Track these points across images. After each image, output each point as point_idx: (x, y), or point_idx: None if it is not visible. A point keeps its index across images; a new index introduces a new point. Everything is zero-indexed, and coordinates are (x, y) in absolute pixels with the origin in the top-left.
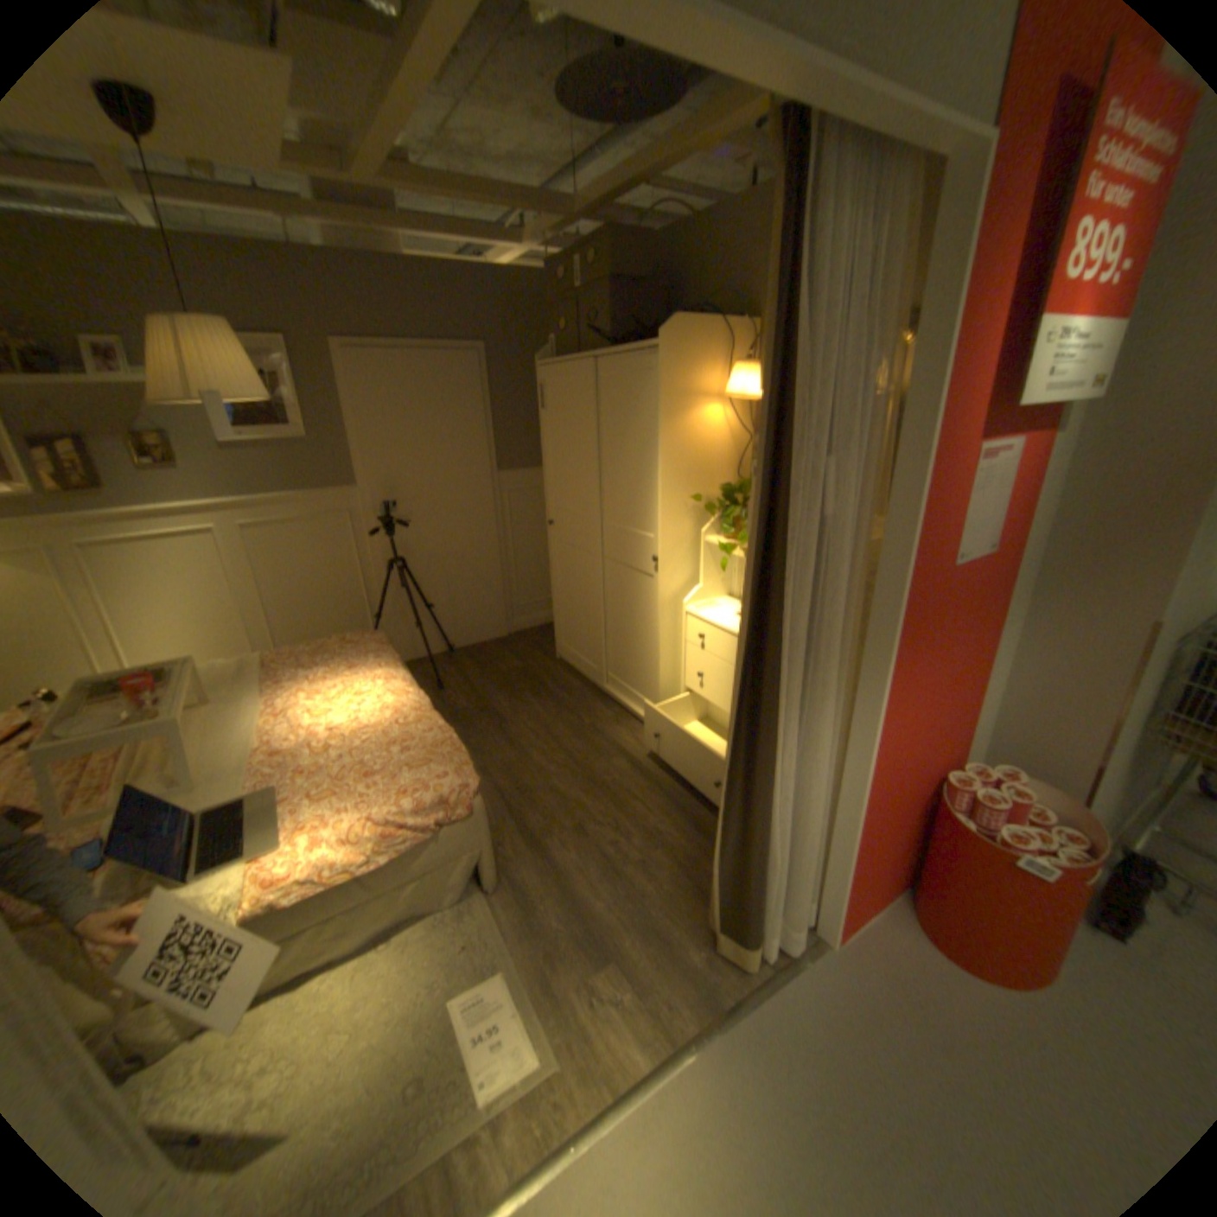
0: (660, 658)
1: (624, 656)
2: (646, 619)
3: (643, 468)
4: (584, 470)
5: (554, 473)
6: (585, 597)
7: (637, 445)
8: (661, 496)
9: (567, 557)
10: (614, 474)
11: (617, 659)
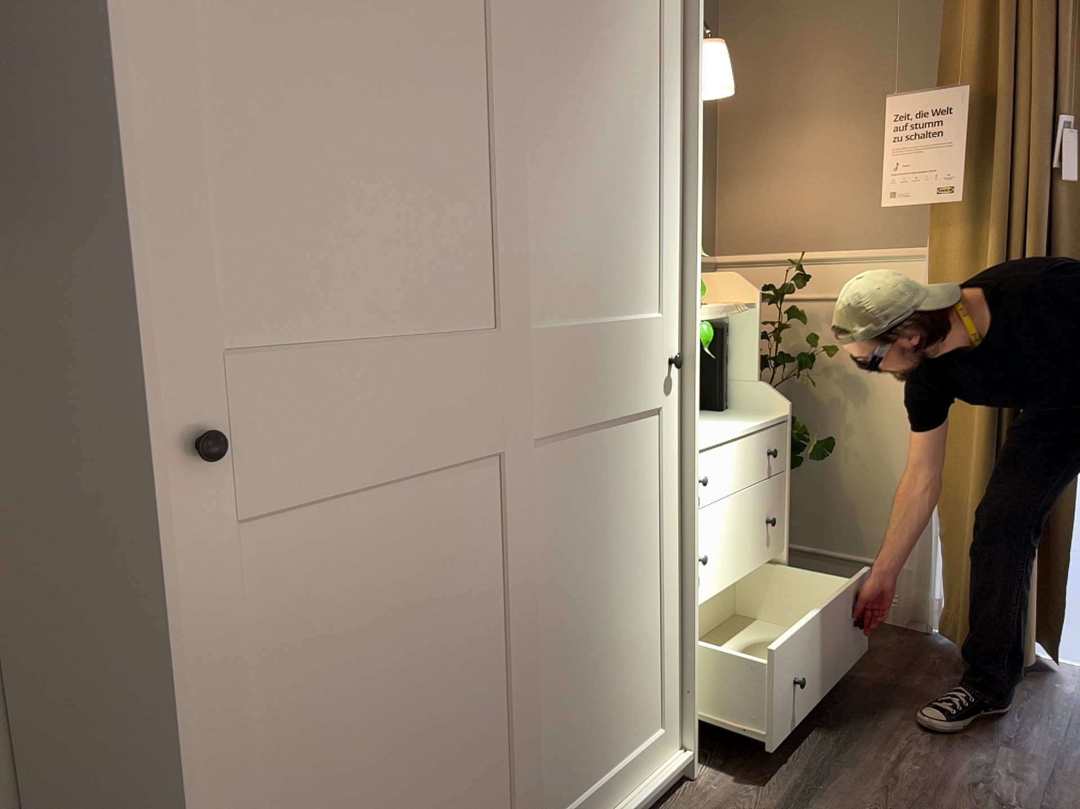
0: (691, 575)
1: (588, 695)
2: (641, 526)
3: (634, 165)
4: (469, 162)
5: (253, 171)
6: (461, 645)
7: (622, 110)
8: (692, 220)
9: (348, 557)
10: (558, 179)
11: (567, 734)
